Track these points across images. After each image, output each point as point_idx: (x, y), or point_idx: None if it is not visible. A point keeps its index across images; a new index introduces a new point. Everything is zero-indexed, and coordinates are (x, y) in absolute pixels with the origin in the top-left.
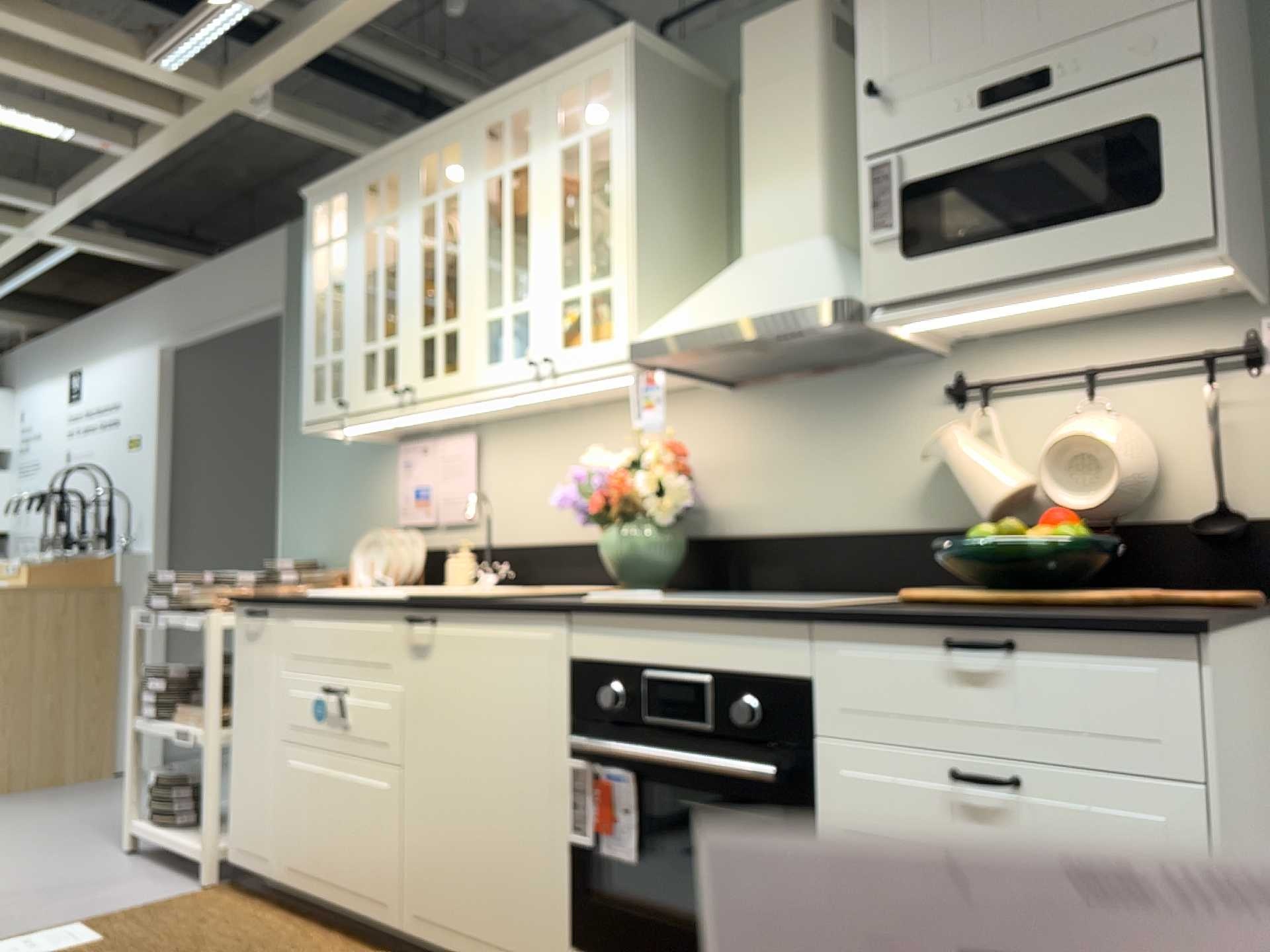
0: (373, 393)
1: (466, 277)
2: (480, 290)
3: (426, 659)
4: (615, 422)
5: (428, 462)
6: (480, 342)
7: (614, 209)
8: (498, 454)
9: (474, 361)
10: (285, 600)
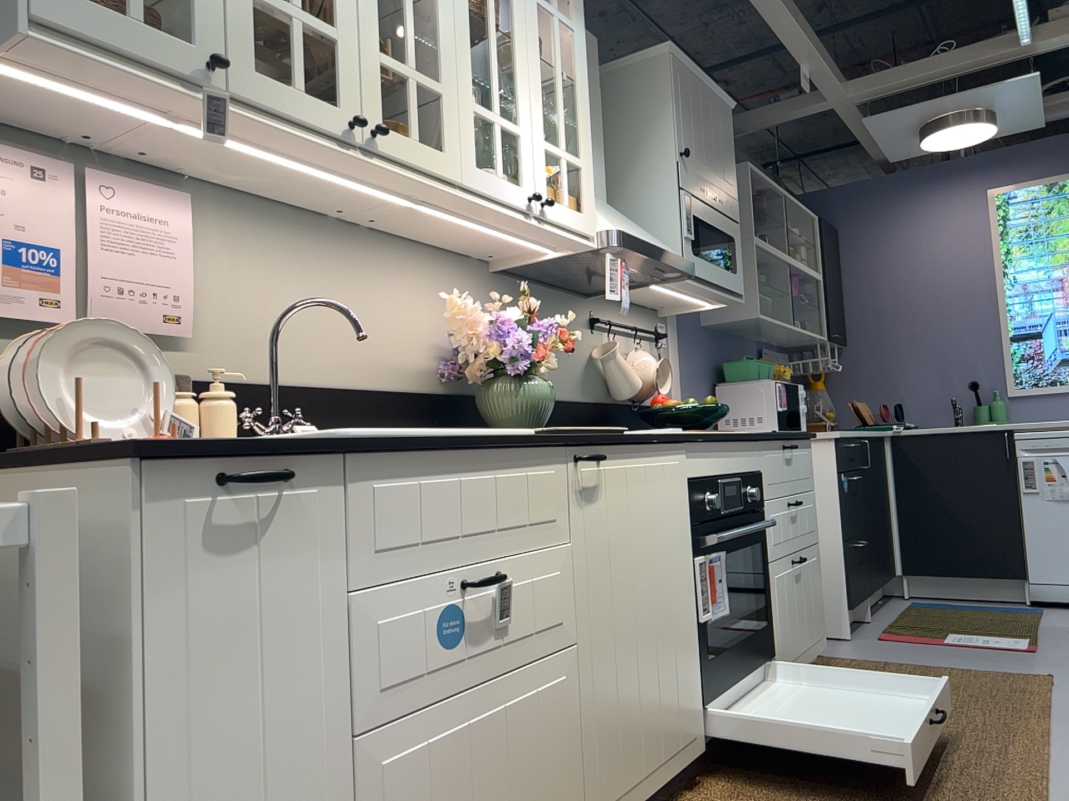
0: (284, 87)
1: (450, 41)
2: (469, 73)
3: (596, 501)
4: (398, 263)
5: (56, 203)
6: (471, 135)
7: (581, 105)
8: (225, 243)
9: (465, 153)
10: (362, 441)
